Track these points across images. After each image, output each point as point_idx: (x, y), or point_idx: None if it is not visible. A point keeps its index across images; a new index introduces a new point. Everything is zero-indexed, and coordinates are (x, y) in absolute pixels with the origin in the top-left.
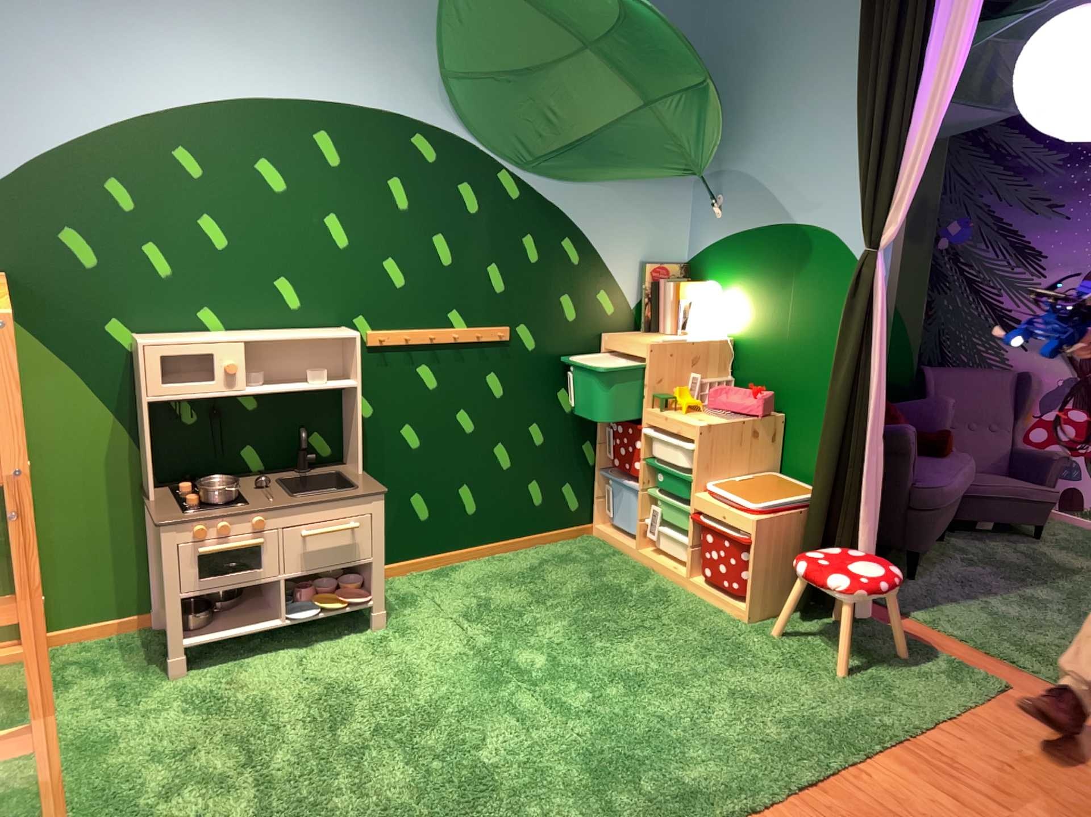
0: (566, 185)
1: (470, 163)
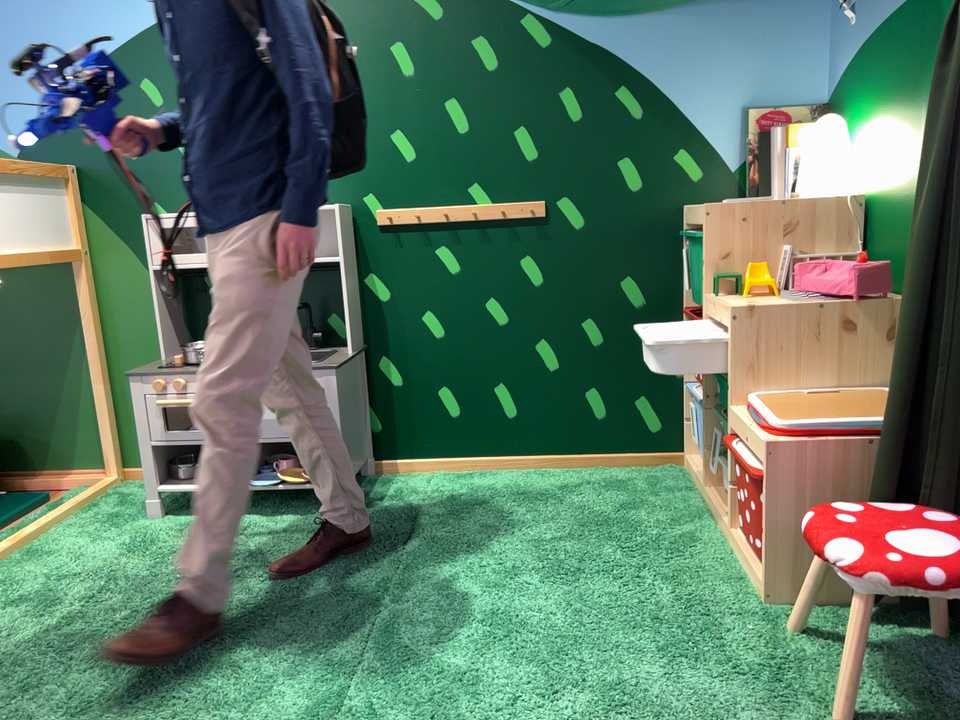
0: (616, 15)
1: (481, 7)
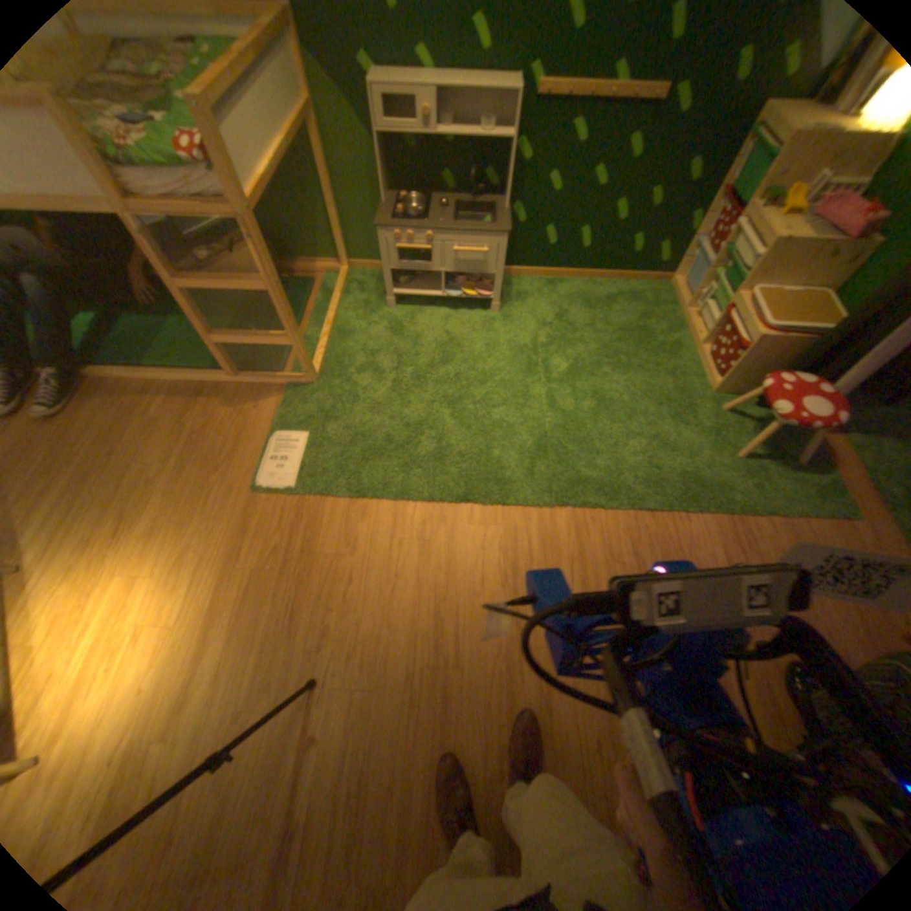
0: None
1: None
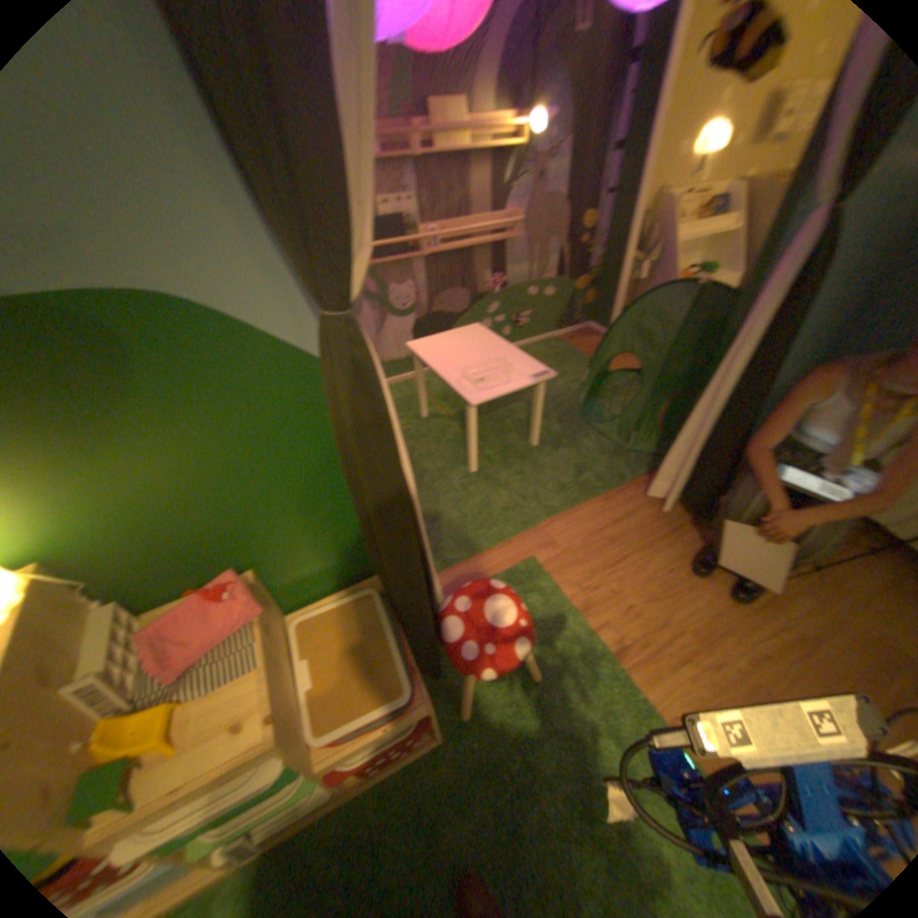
0: None
1: None
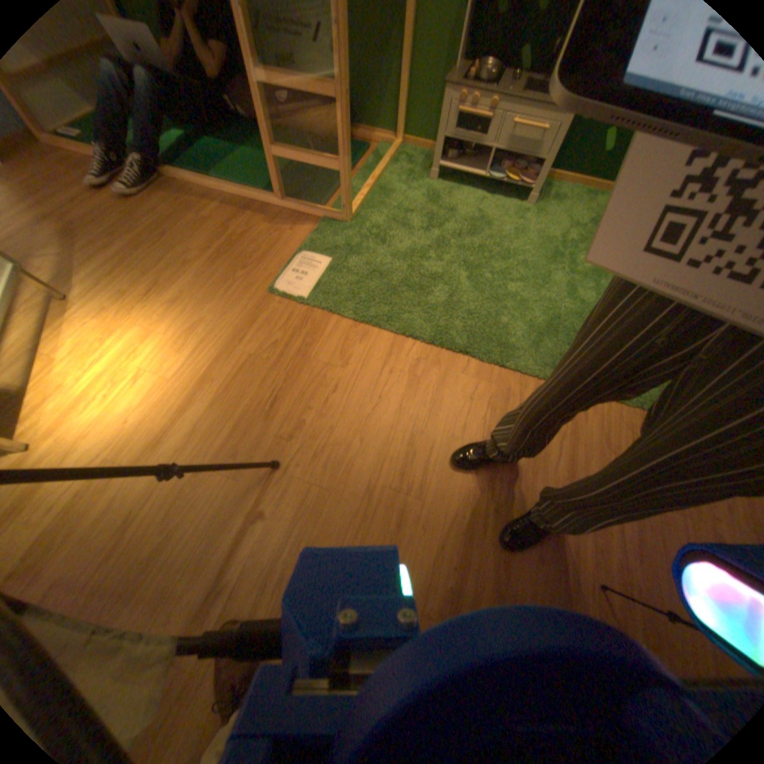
0: None
1: None
